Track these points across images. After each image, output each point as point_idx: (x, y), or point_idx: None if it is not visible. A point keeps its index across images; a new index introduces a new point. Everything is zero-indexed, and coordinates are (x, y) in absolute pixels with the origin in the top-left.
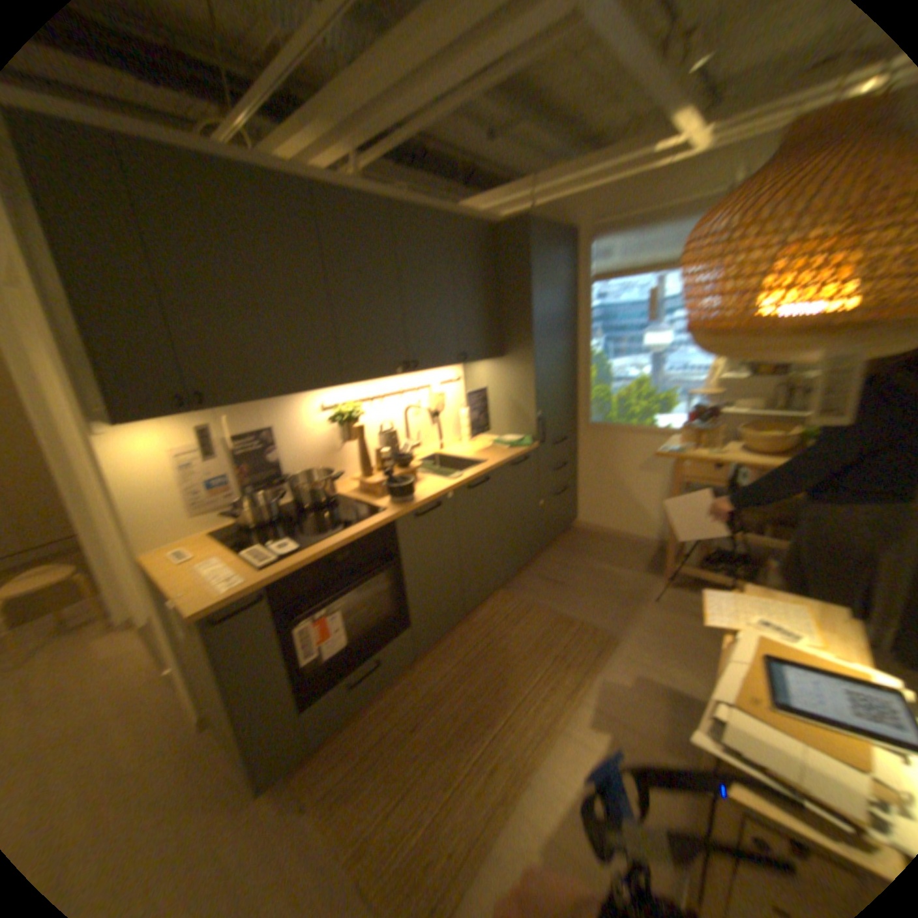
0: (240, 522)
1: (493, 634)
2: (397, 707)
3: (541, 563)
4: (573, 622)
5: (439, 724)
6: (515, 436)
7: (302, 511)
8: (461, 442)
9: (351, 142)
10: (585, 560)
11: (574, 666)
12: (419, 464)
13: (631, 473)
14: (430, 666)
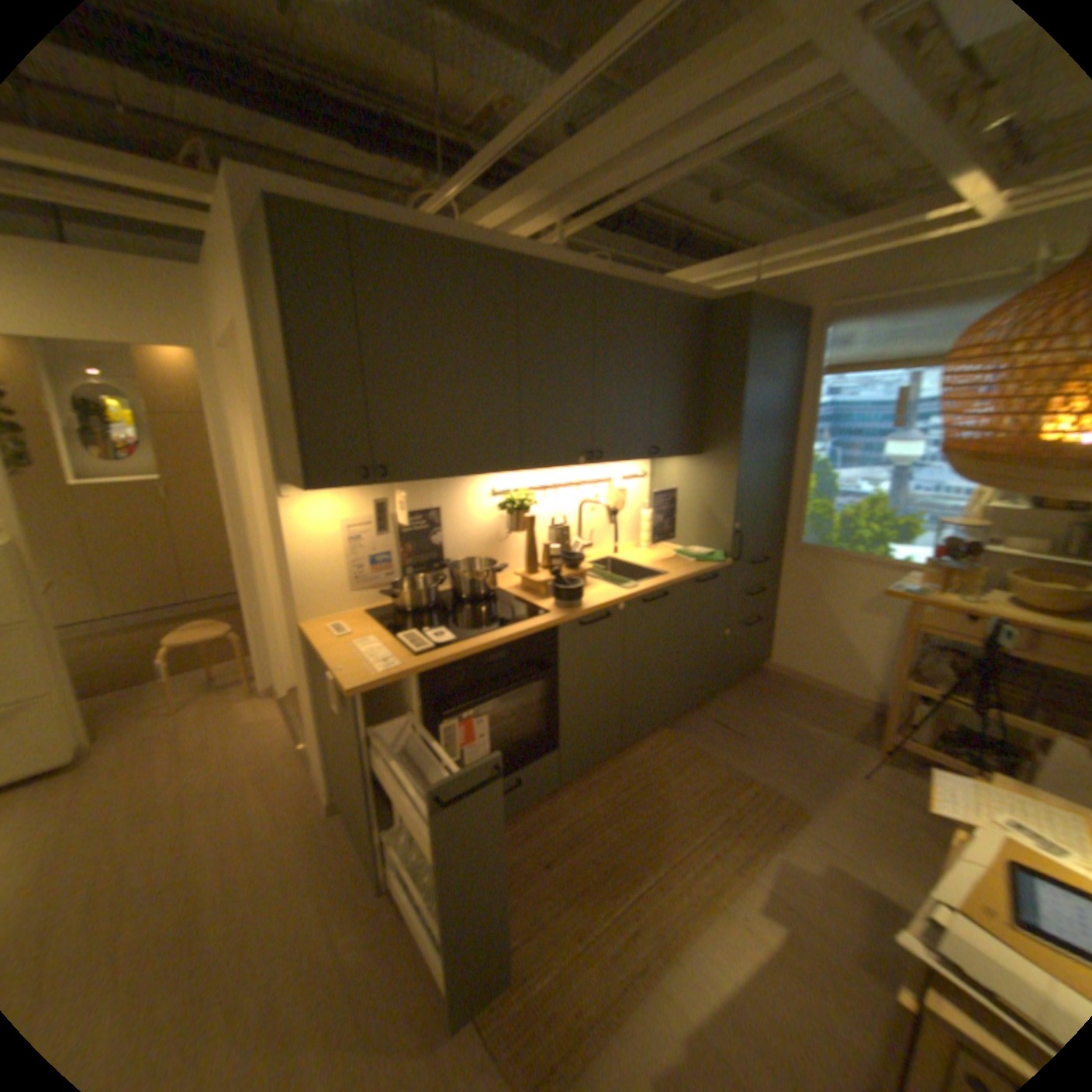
0: (396, 604)
1: (650, 779)
2: (533, 839)
3: (718, 706)
4: (752, 784)
5: (577, 868)
6: (704, 550)
7: (458, 602)
8: (638, 549)
9: (559, 214)
10: (775, 713)
11: (748, 837)
12: (588, 568)
13: (848, 613)
14: (573, 801)
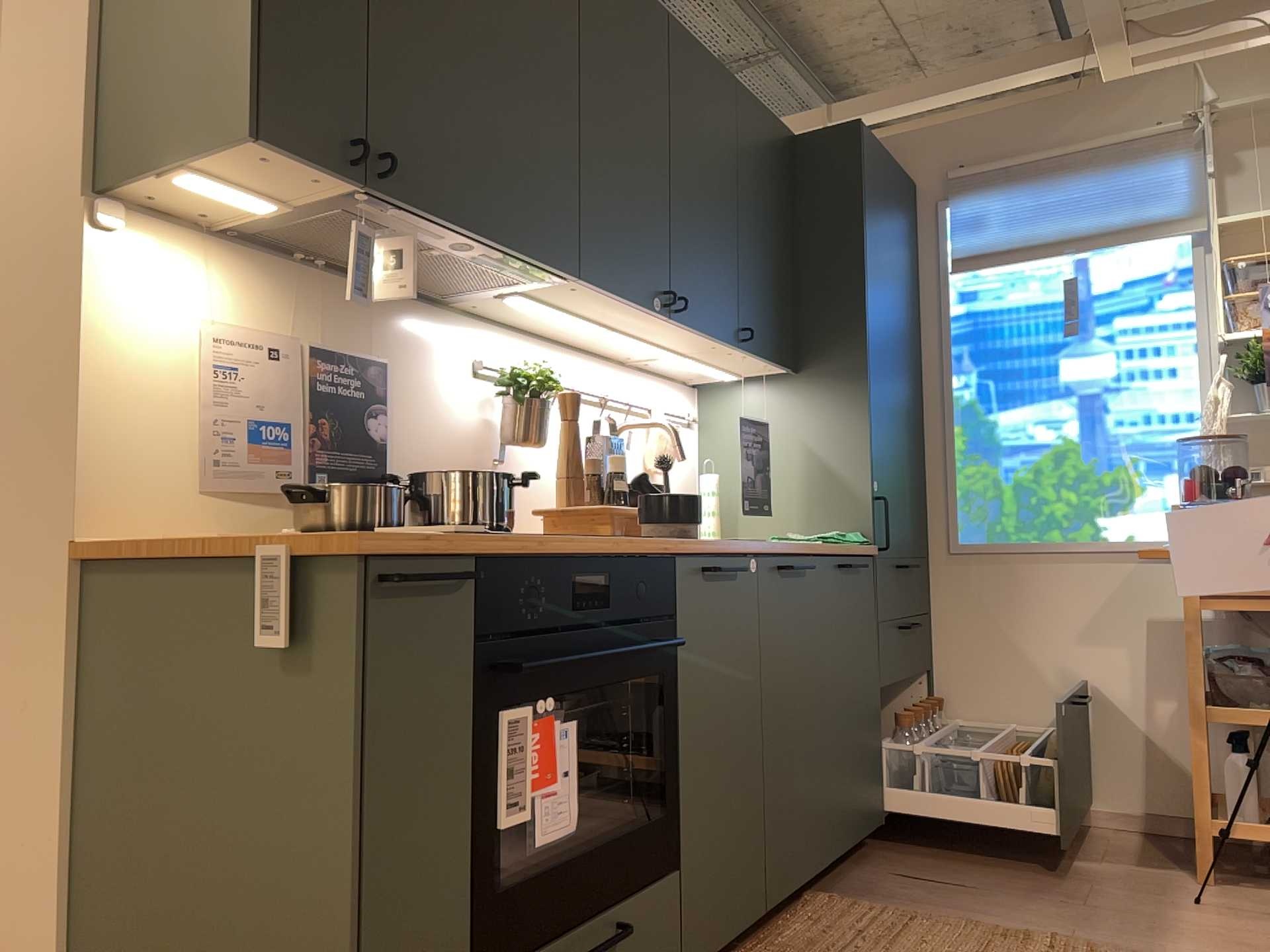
0: (313, 525)
1: None
2: None
3: (890, 856)
4: (1031, 935)
5: None
6: (827, 535)
7: None
8: None
9: None
10: (992, 851)
11: None
12: None
13: (1058, 653)
14: None
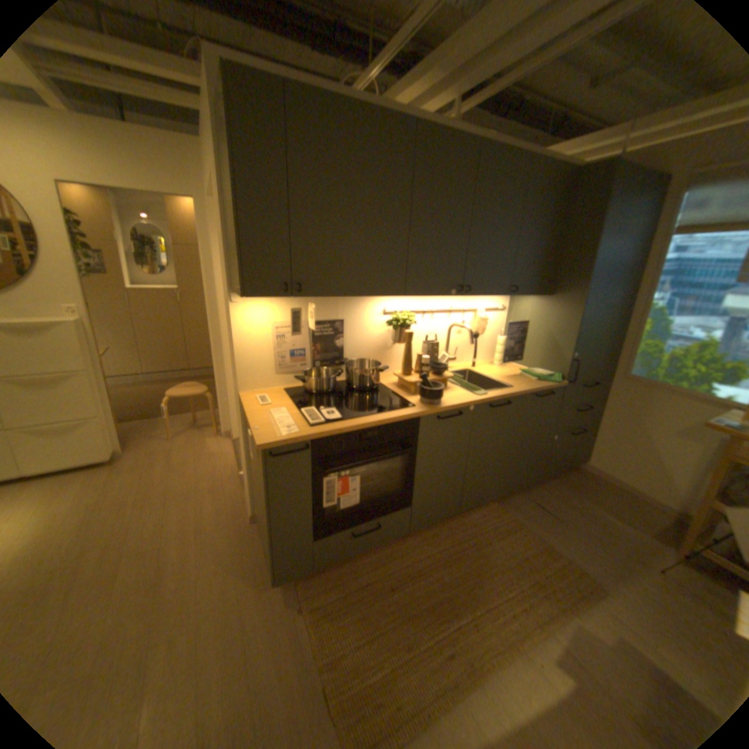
0: (305, 387)
1: (478, 539)
2: (384, 567)
3: (540, 492)
4: (560, 558)
5: (414, 596)
6: (545, 371)
7: (349, 390)
8: (491, 365)
9: (457, 90)
10: (587, 504)
11: (552, 600)
12: (449, 376)
13: (663, 436)
14: (418, 545)
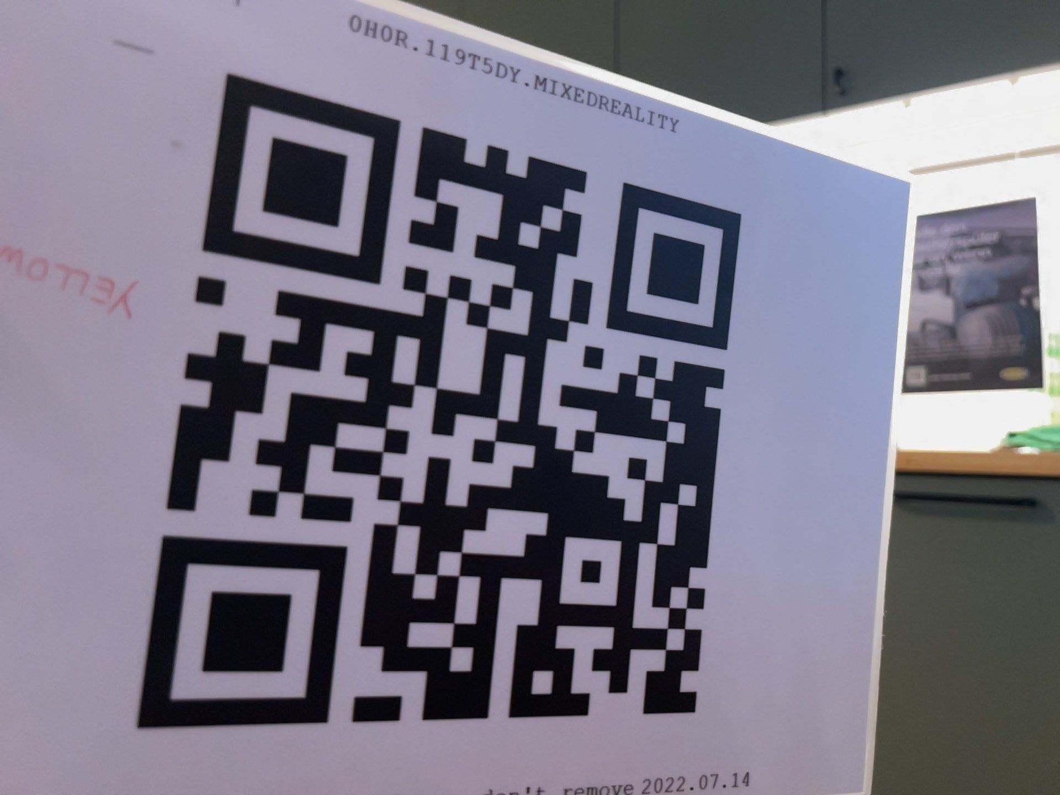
0: None
1: None
2: None
3: None
4: None
5: None
6: None
7: None
8: None
9: None
10: None
11: None
12: None
13: None
14: None
